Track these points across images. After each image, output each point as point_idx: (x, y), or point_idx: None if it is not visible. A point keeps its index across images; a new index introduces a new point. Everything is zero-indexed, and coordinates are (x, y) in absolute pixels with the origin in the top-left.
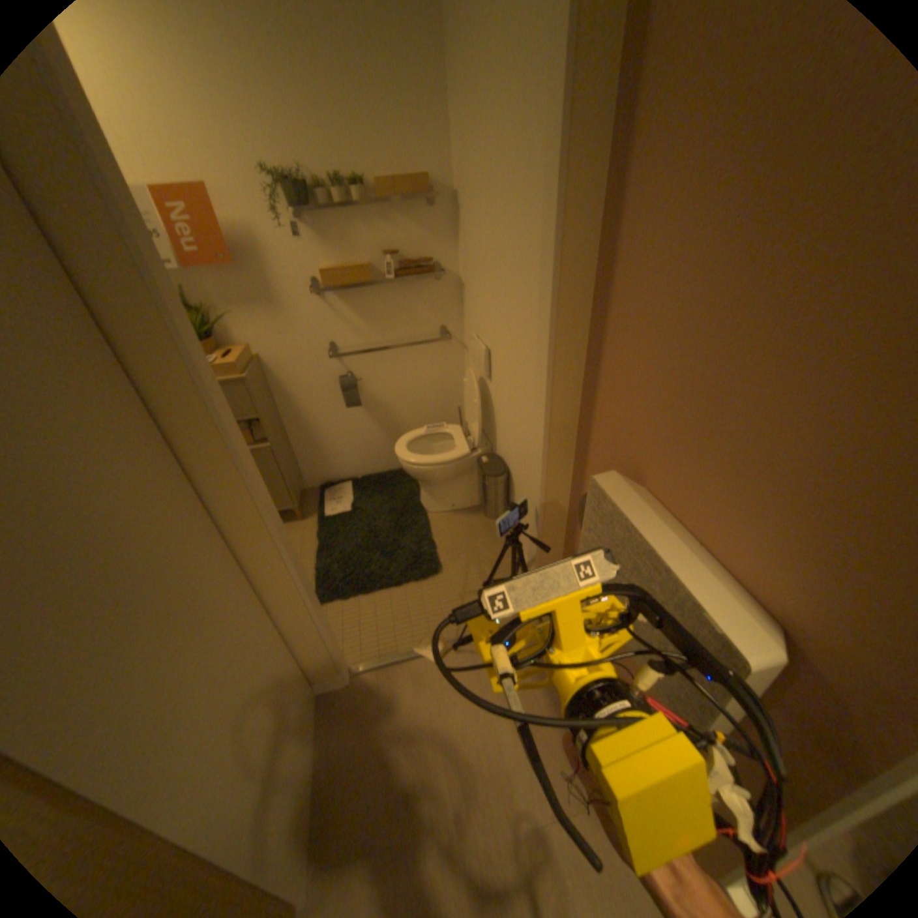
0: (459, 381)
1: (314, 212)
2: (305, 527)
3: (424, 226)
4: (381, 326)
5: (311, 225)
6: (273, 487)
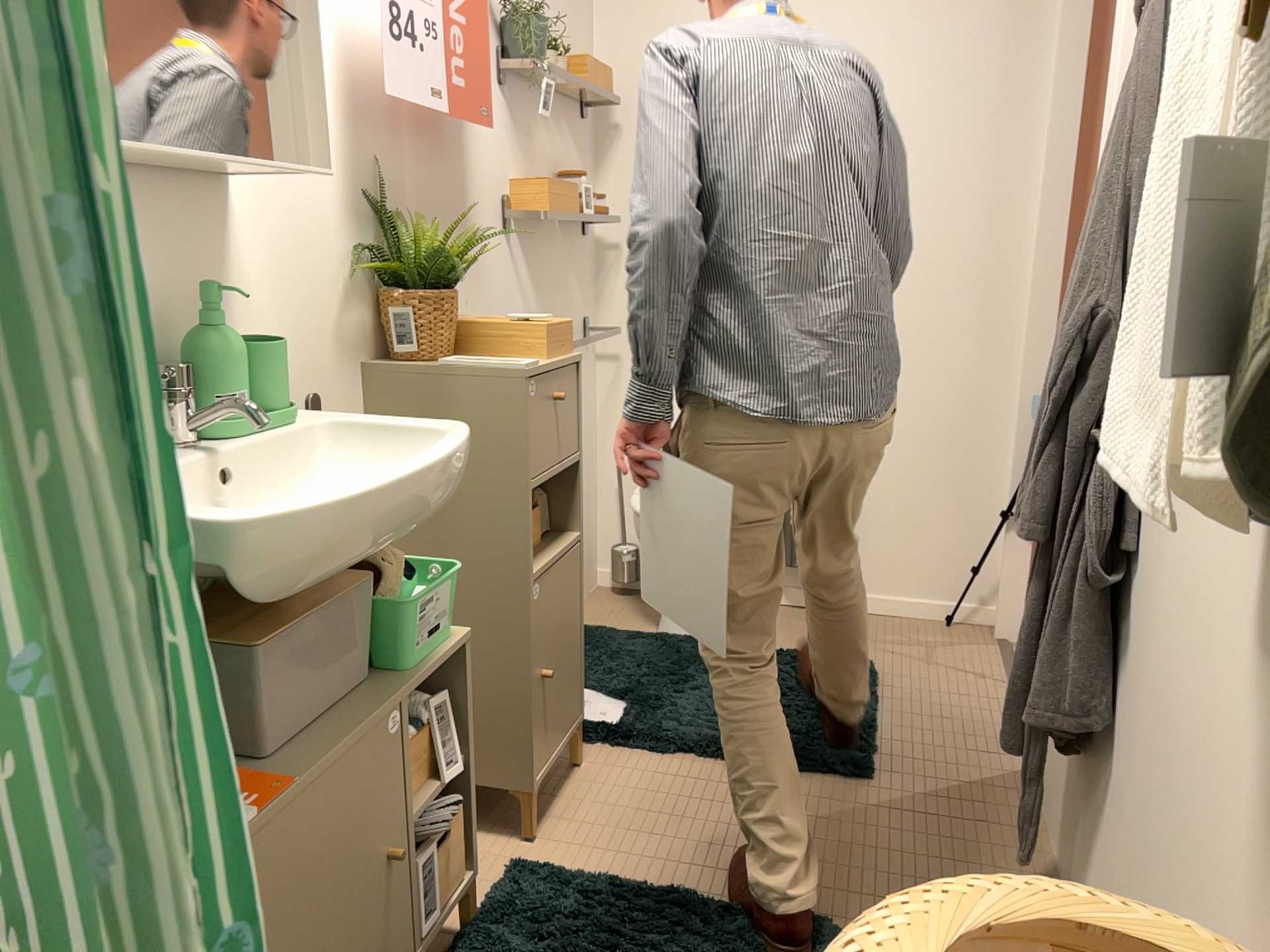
0: (593, 422)
1: (514, 85)
2: (607, 763)
3: (578, 148)
4: (548, 306)
5: (510, 105)
6: (573, 658)
